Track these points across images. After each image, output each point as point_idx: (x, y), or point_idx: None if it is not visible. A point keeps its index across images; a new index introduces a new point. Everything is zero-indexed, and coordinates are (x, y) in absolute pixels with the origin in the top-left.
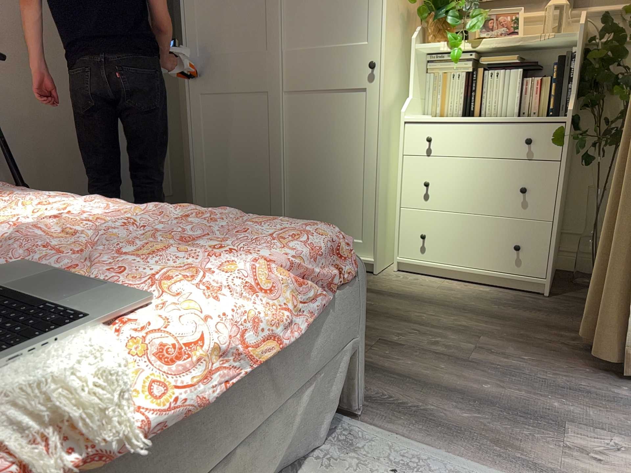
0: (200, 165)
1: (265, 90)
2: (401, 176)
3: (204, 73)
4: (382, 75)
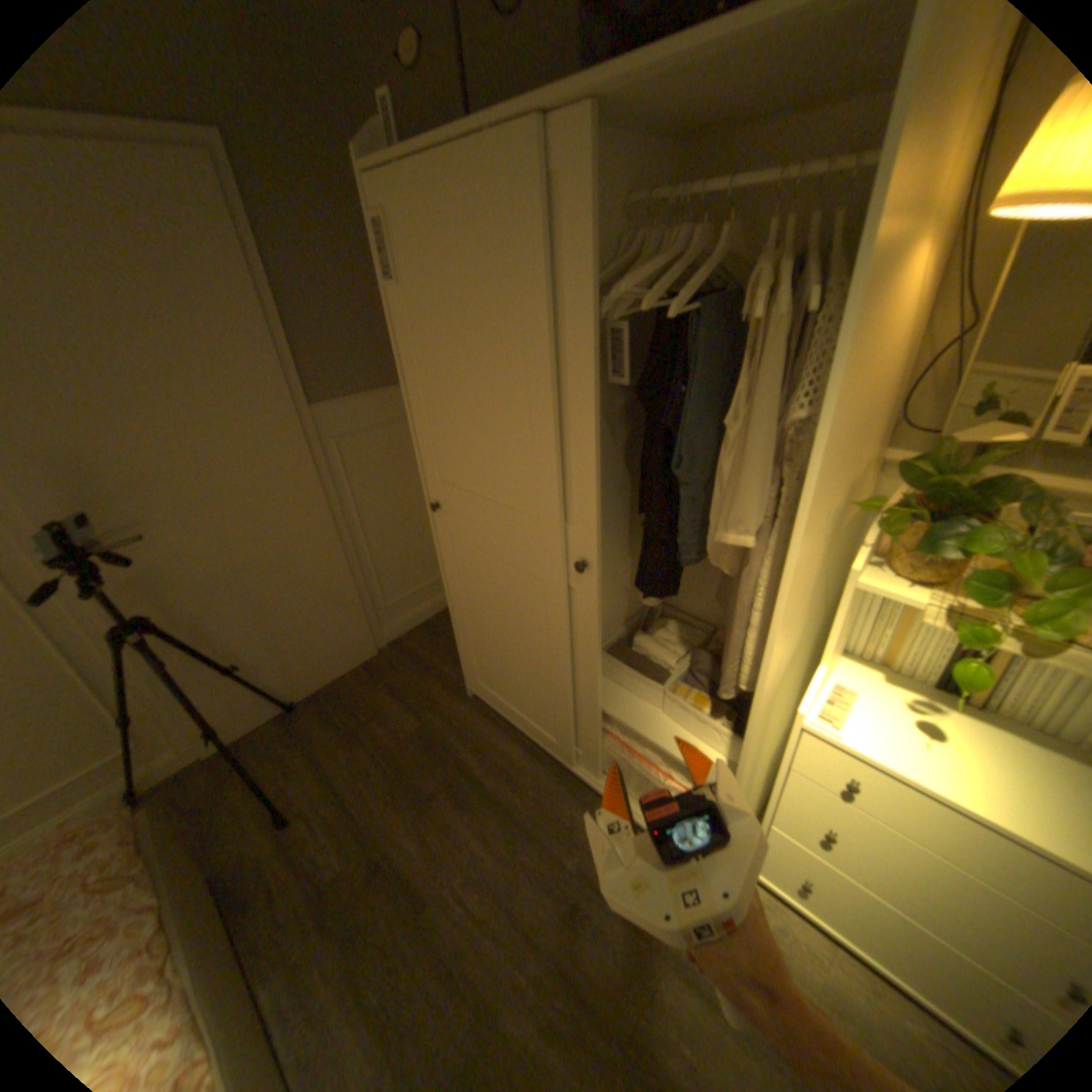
0: (462, 619)
1: (541, 578)
2: (780, 791)
3: (450, 509)
4: (766, 673)
